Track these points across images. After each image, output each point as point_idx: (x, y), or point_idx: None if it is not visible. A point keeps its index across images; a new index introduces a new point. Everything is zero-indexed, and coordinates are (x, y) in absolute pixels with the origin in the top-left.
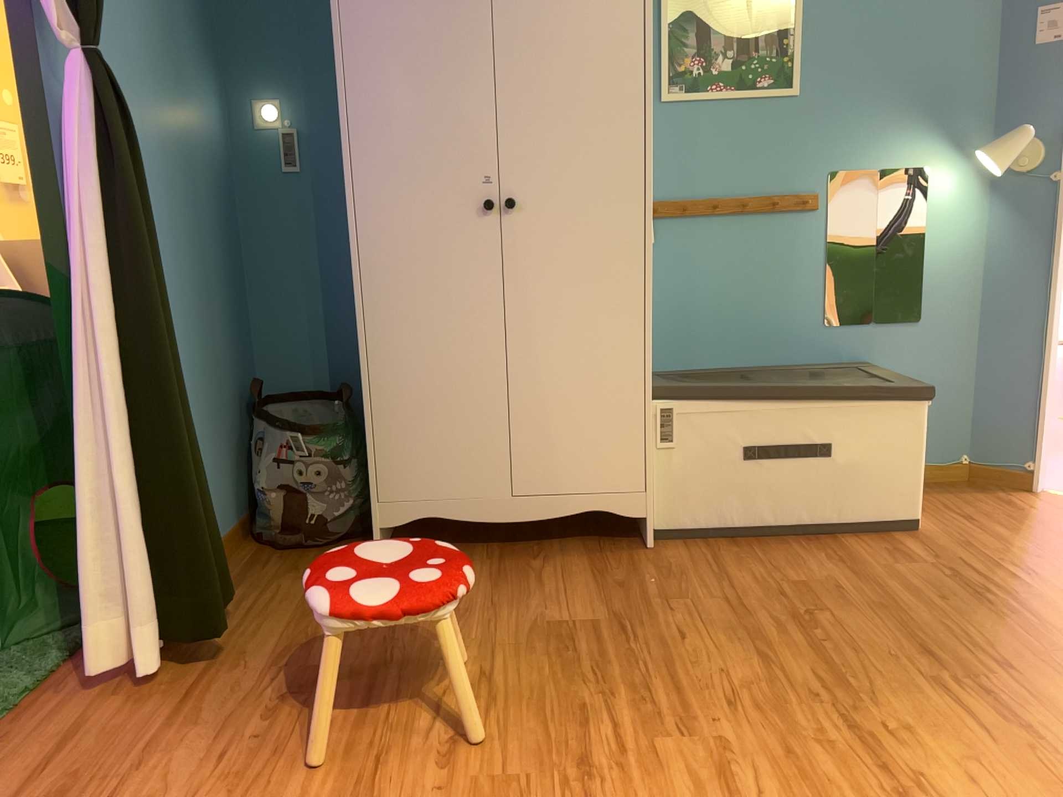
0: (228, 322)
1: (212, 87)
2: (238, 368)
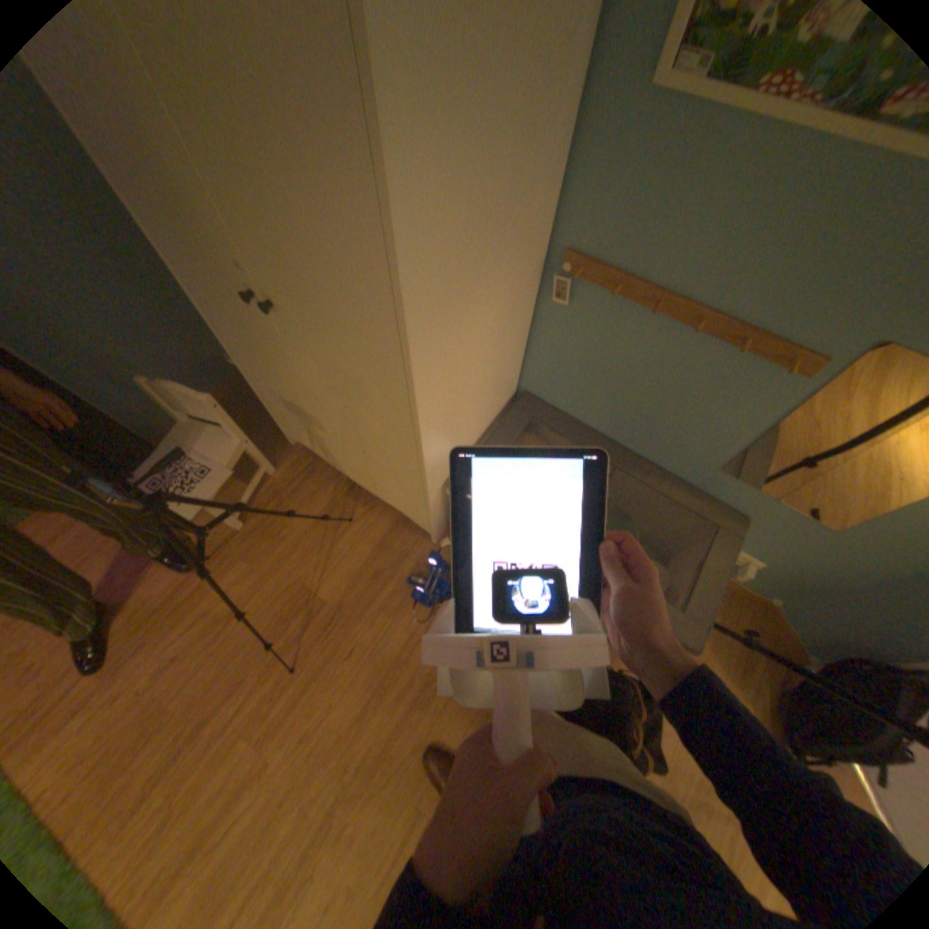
0: None
1: None
2: None
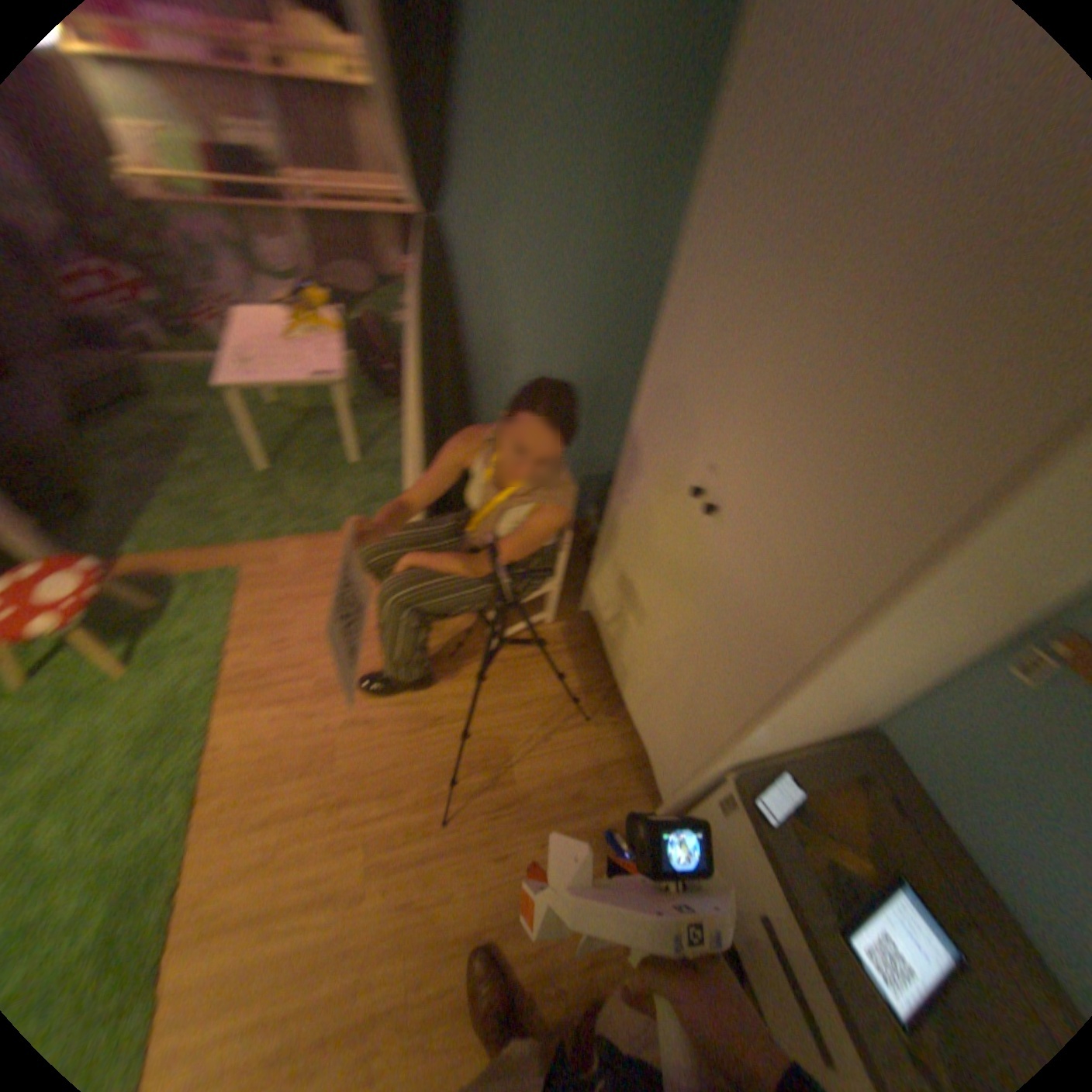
0: None
1: None
2: None
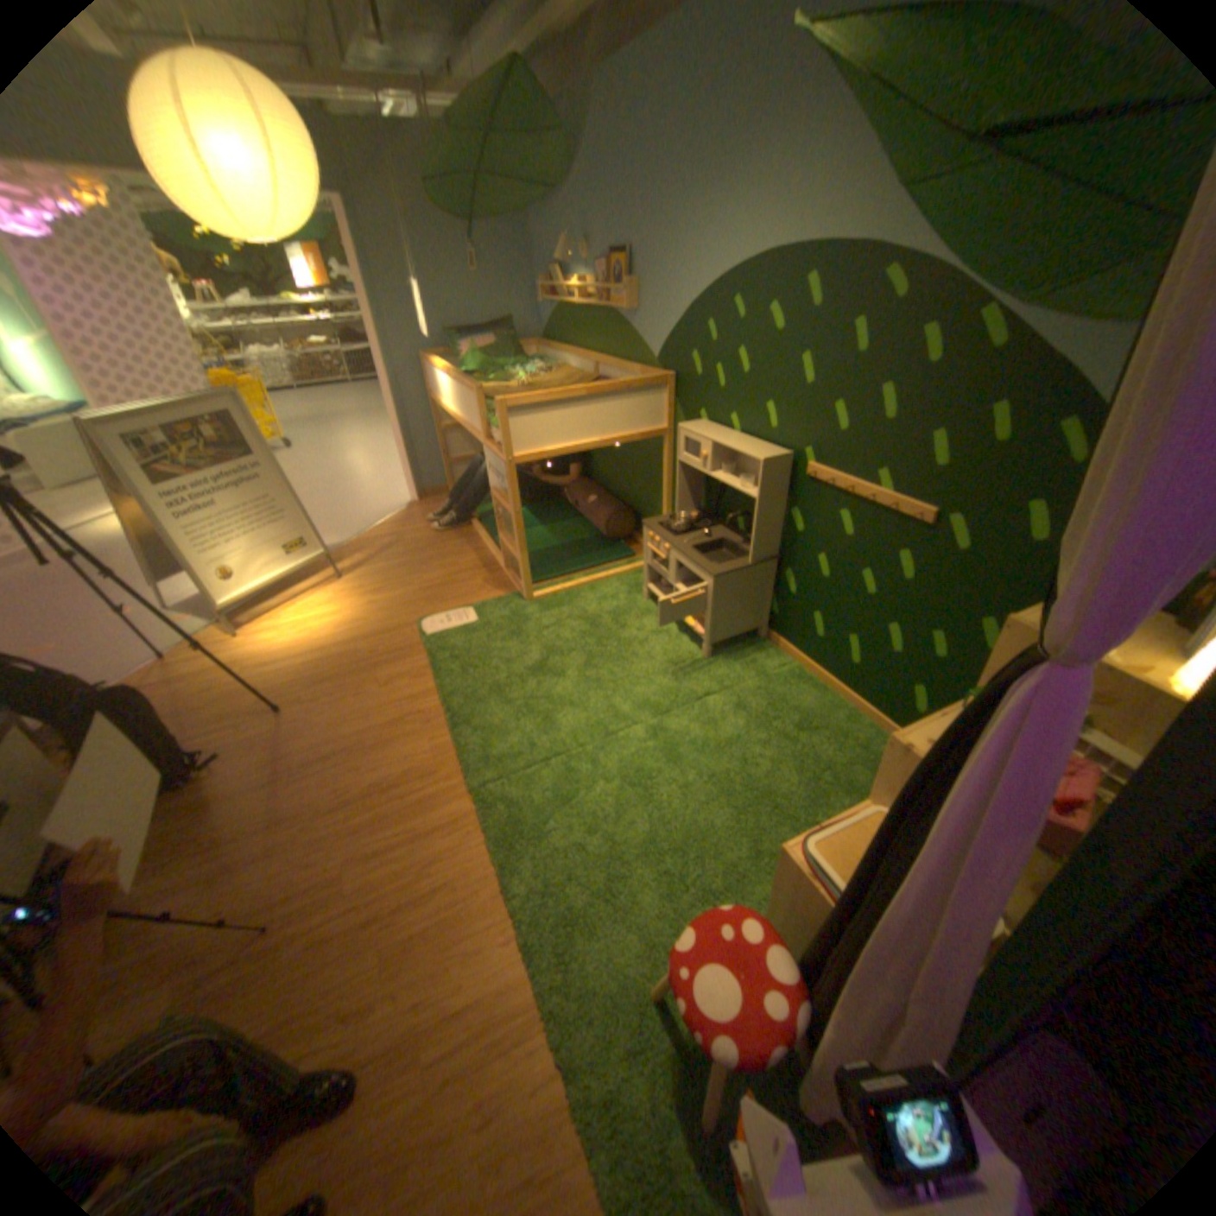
0: None
1: None
2: None
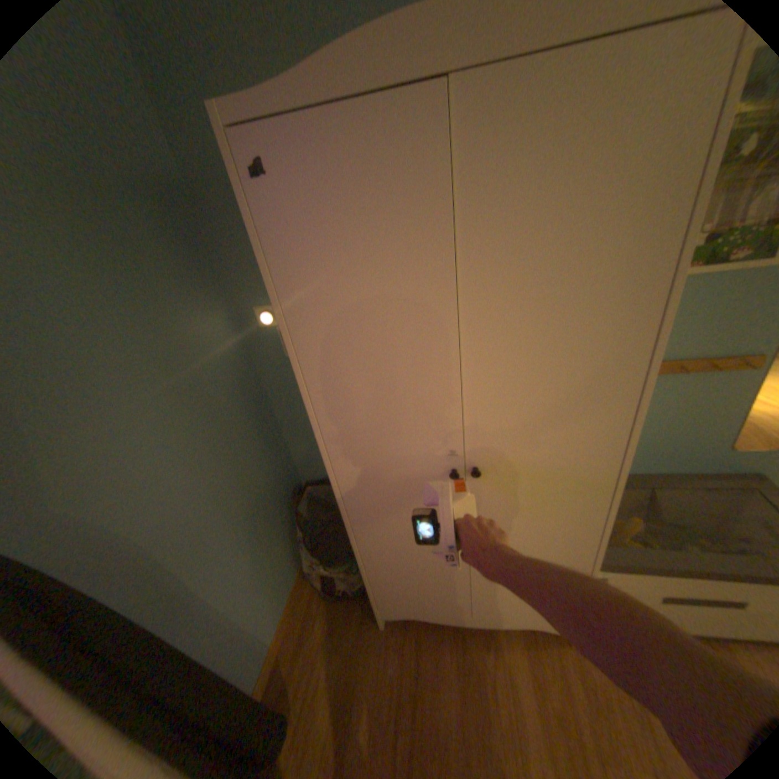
0: (265, 475)
1: (209, 315)
2: (279, 492)
